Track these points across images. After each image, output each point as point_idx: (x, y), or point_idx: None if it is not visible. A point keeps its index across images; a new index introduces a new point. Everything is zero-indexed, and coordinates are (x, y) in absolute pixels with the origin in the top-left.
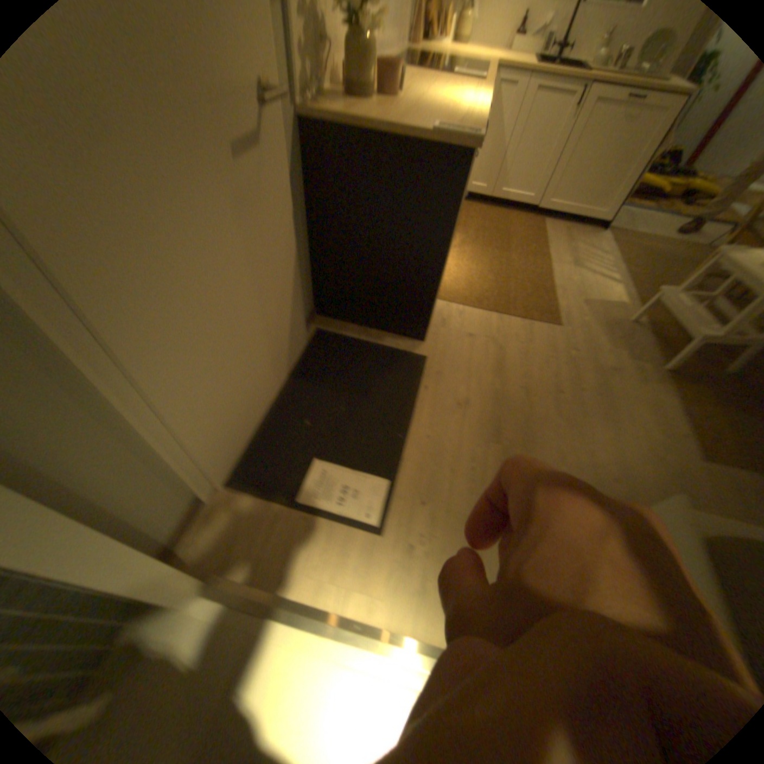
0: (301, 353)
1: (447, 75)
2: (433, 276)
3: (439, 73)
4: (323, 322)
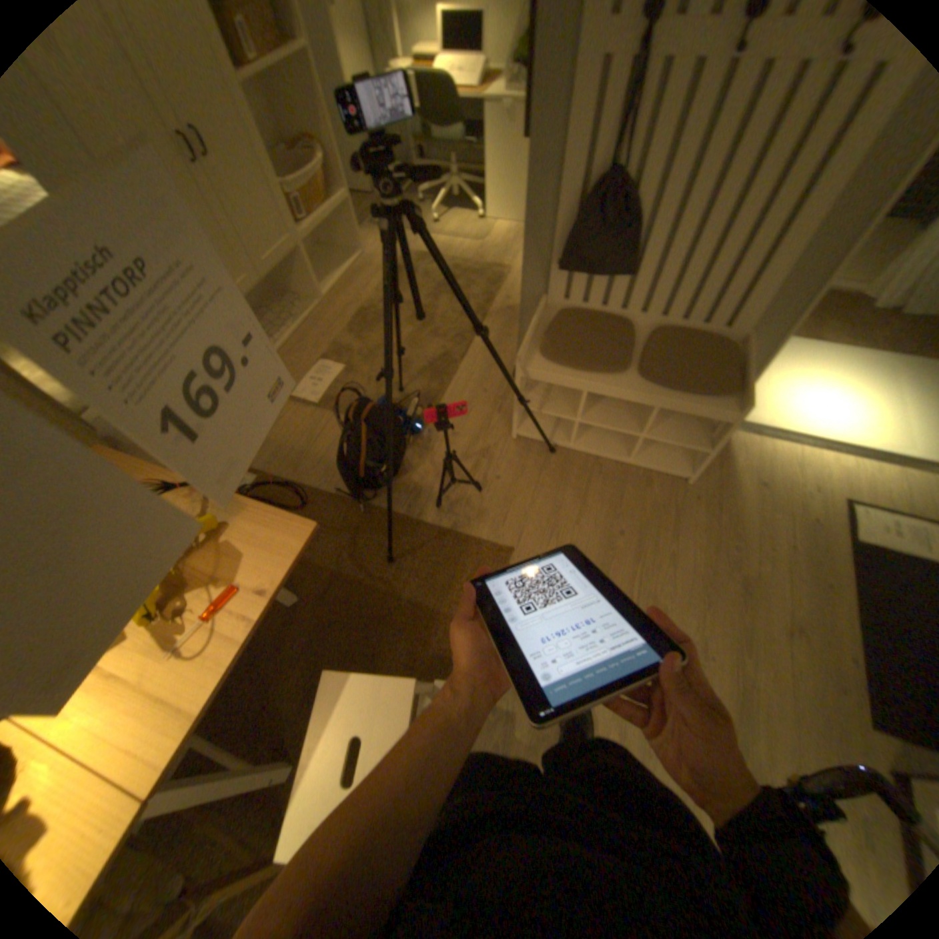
0: None
1: None
2: None
3: None
4: None
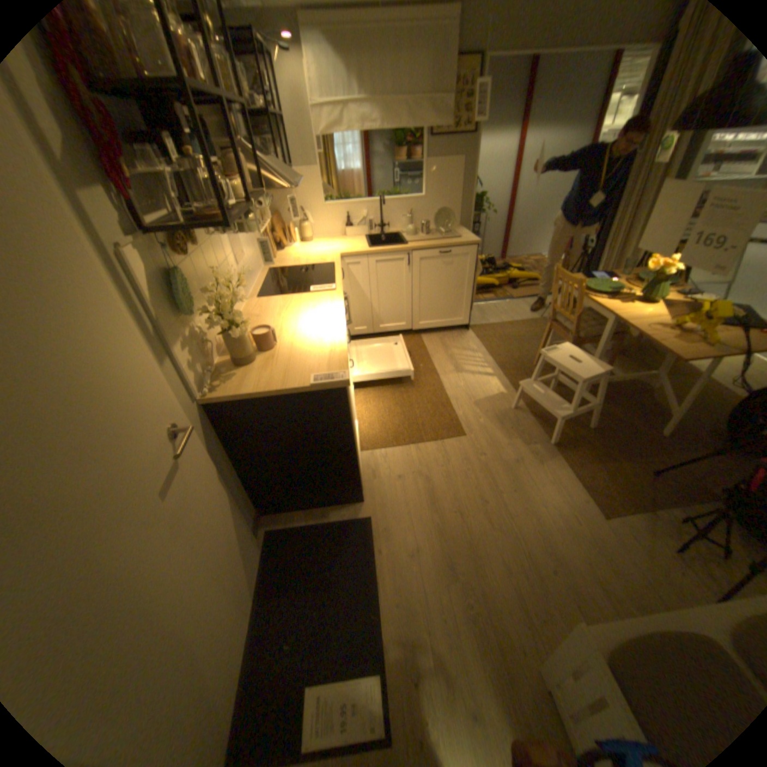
0: (257, 566)
1: (308, 296)
2: (351, 459)
3: (301, 295)
4: (268, 520)
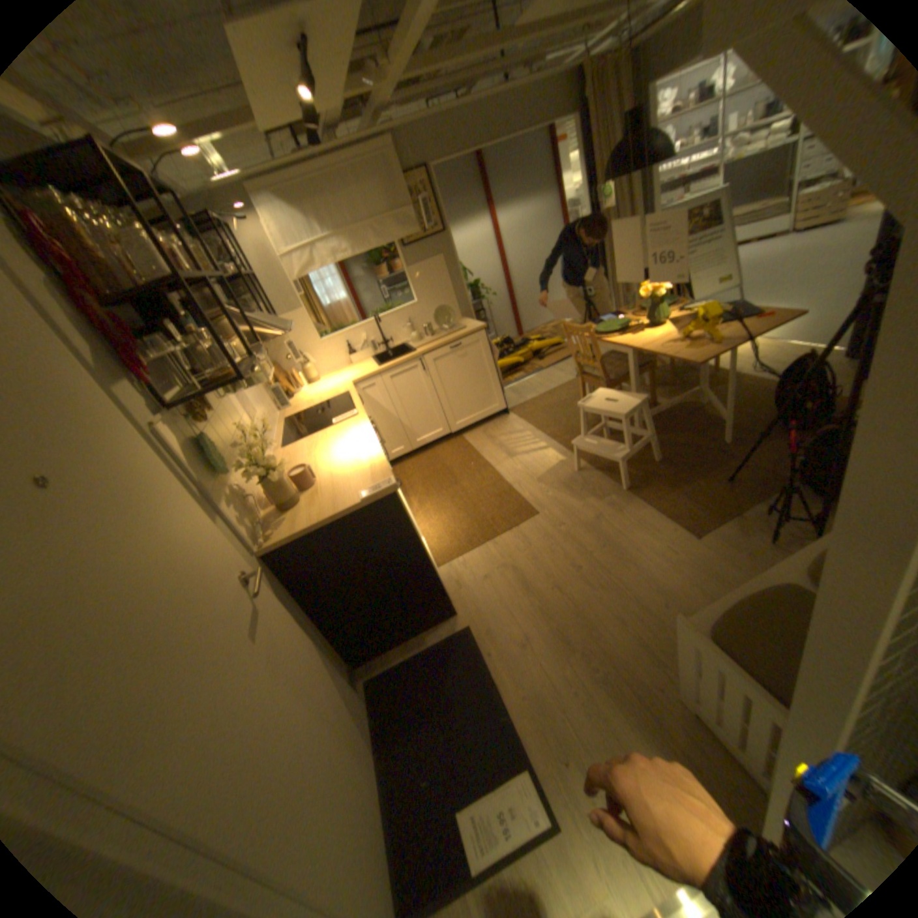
0: (366, 719)
1: (332, 429)
2: (427, 569)
3: (325, 431)
4: (363, 670)
